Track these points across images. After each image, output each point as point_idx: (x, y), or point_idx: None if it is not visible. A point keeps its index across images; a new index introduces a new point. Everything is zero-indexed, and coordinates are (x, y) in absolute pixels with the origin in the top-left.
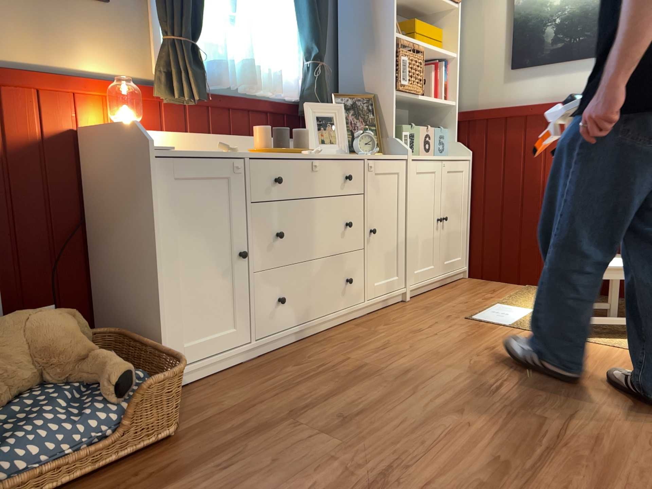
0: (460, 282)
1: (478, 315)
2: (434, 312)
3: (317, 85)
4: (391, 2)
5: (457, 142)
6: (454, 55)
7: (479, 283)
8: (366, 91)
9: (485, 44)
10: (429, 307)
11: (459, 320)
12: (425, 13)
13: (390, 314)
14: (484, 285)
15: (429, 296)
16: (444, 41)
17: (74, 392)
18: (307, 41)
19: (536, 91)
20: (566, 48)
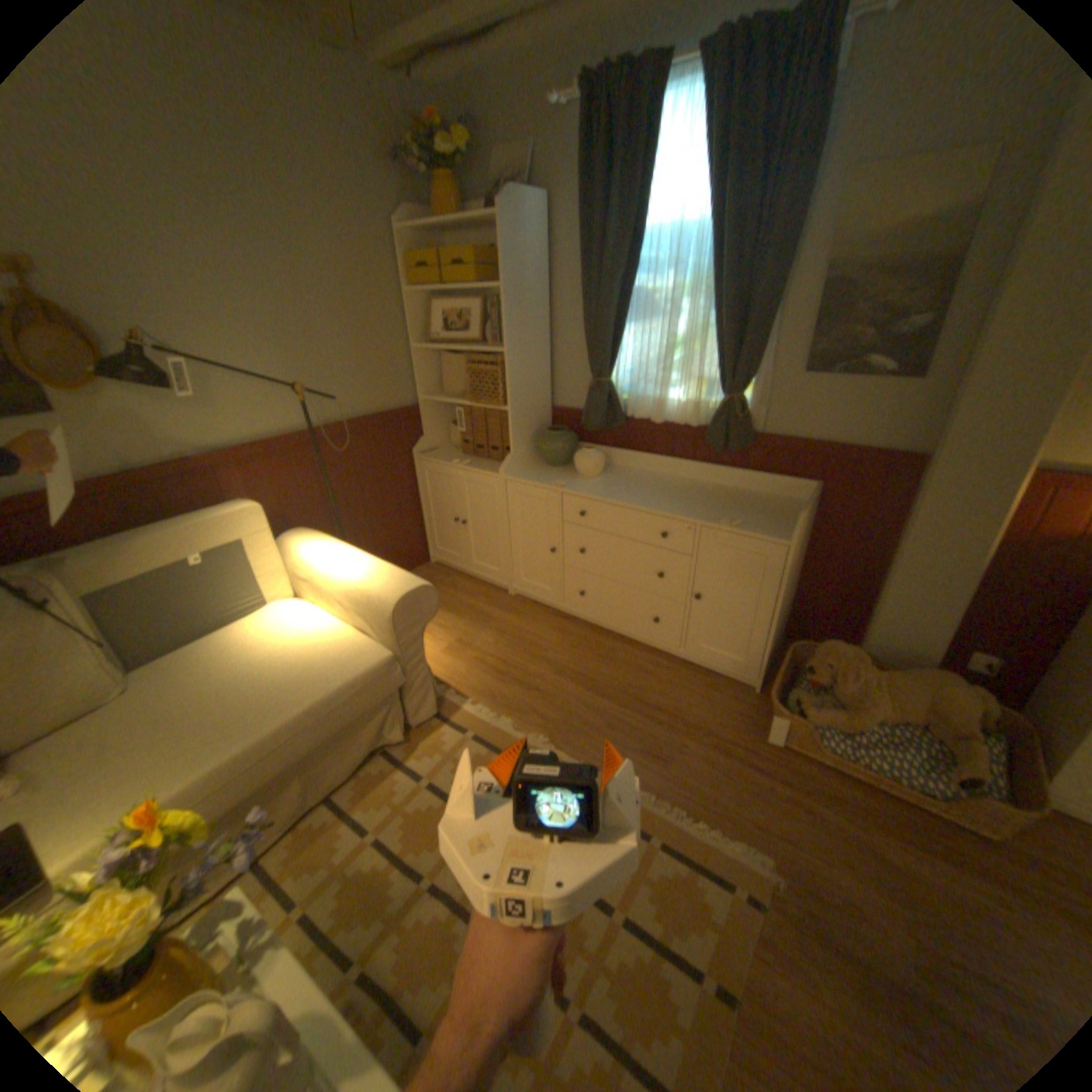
0: None
1: None
2: None
3: None
4: None
5: None
6: None
7: None
8: None
9: None
10: None
11: None
12: None
13: None
14: None
15: None
16: None
17: (942, 754)
18: None
19: None
20: None
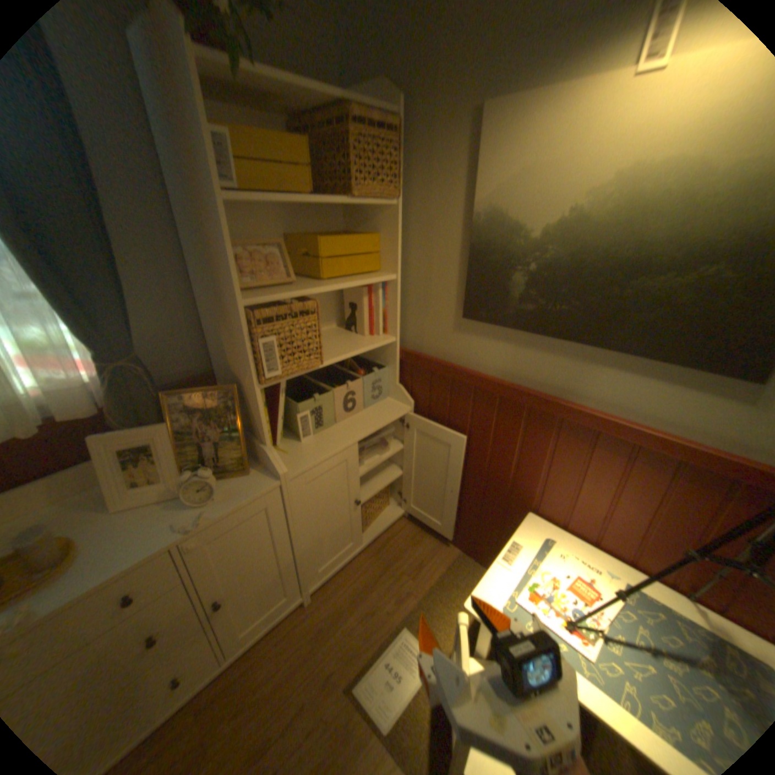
0: (394, 533)
1: (362, 685)
2: (318, 656)
3: (111, 401)
4: (226, 251)
5: (398, 384)
6: (391, 279)
7: (414, 537)
8: (232, 370)
9: (434, 268)
10: (320, 636)
11: (333, 700)
12: (356, 206)
13: (264, 660)
14: (416, 548)
15: (340, 586)
16: (381, 252)
17: None
18: (75, 334)
19: (492, 358)
20: (541, 315)
